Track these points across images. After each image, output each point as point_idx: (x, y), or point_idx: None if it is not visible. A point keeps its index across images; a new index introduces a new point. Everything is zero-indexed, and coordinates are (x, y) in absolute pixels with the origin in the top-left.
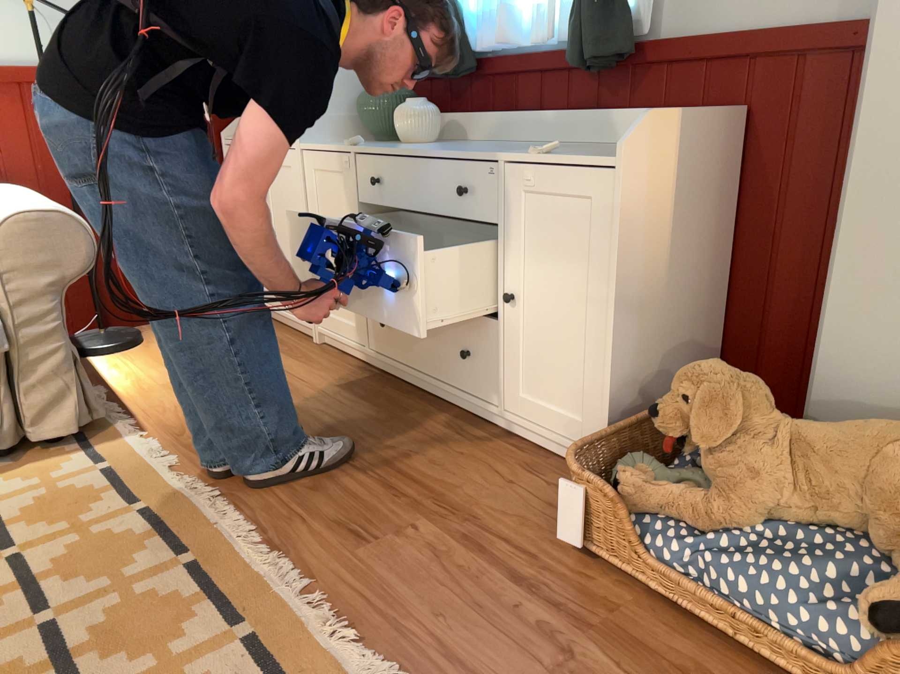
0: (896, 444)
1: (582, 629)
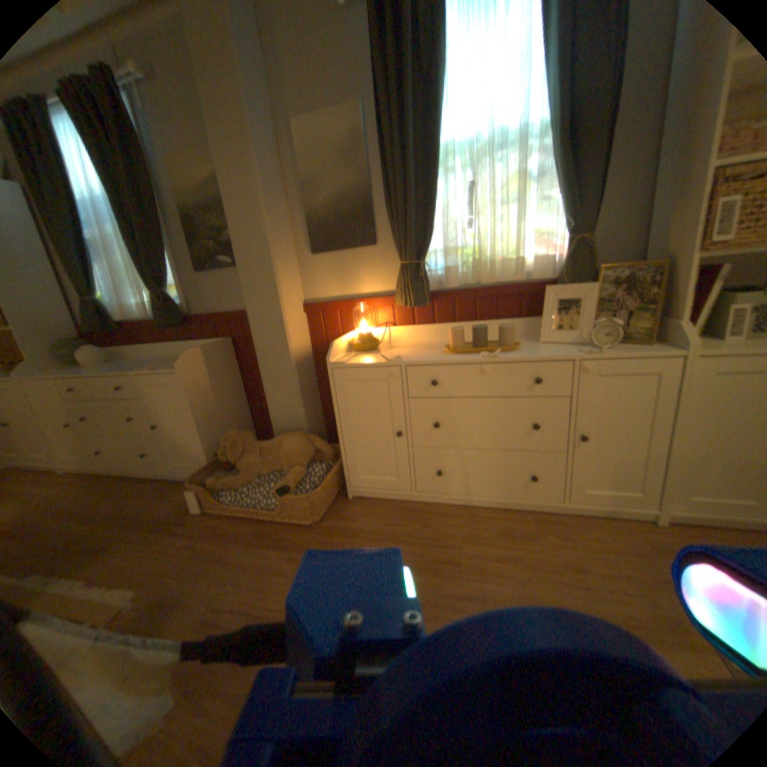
0: (285, 440)
1: (201, 539)
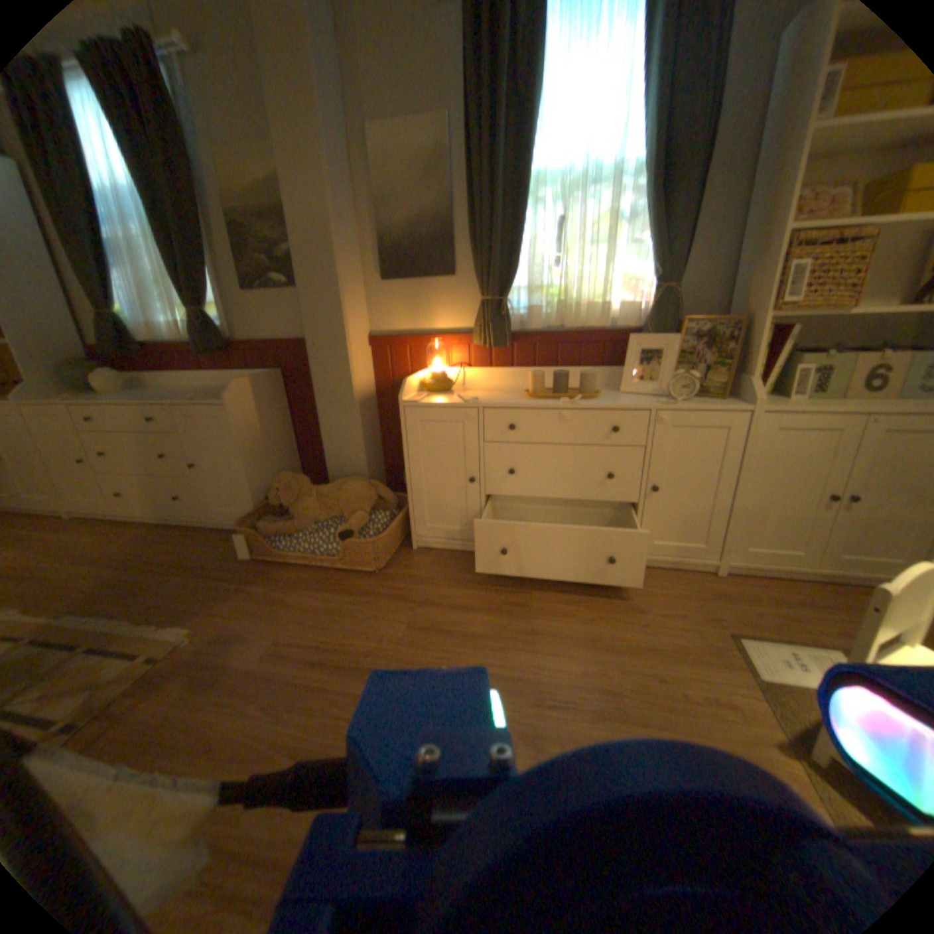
0: (346, 485)
1: (253, 585)
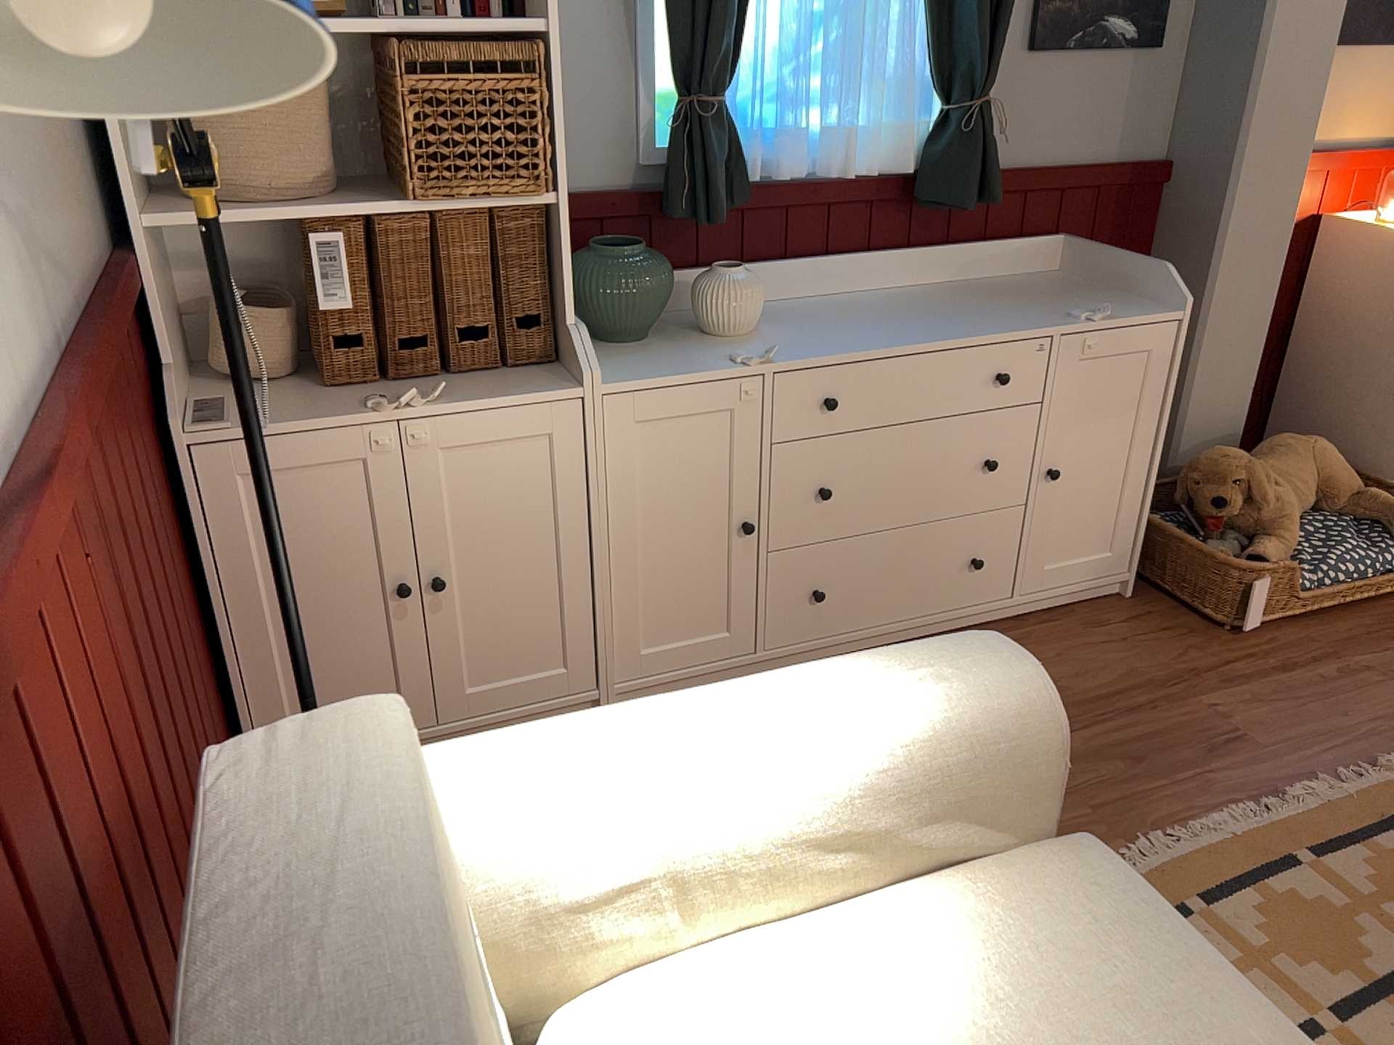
0: (1312, 450)
1: (1339, 657)
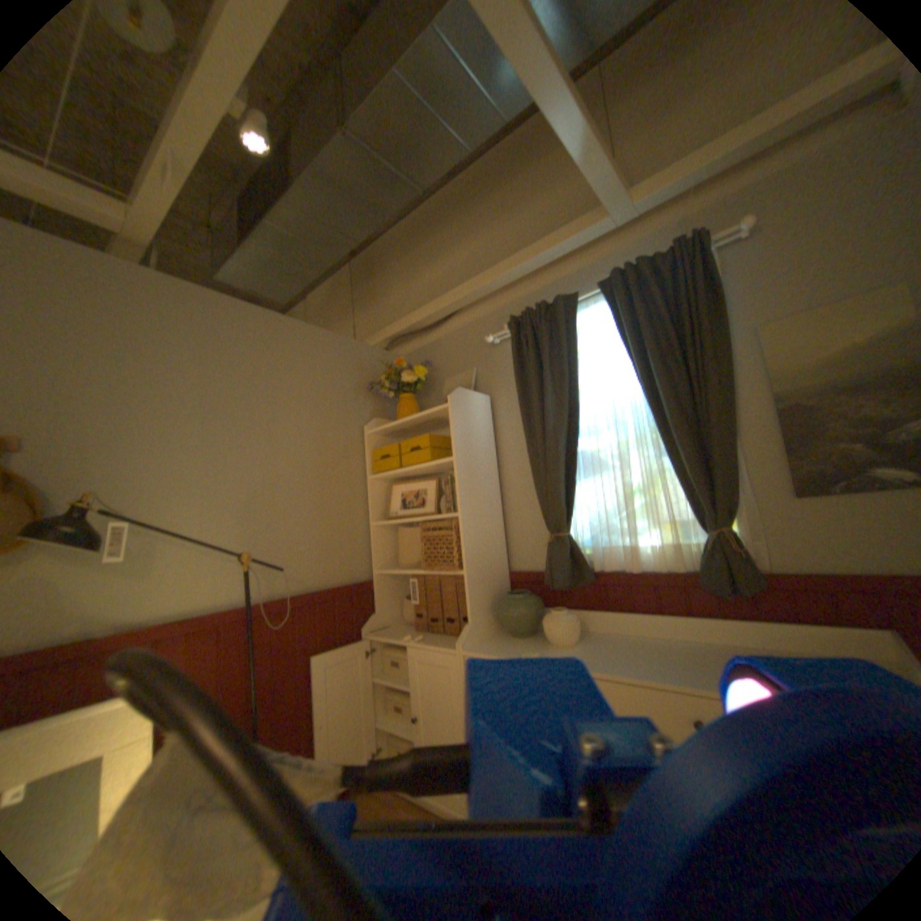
0: None
1: None
